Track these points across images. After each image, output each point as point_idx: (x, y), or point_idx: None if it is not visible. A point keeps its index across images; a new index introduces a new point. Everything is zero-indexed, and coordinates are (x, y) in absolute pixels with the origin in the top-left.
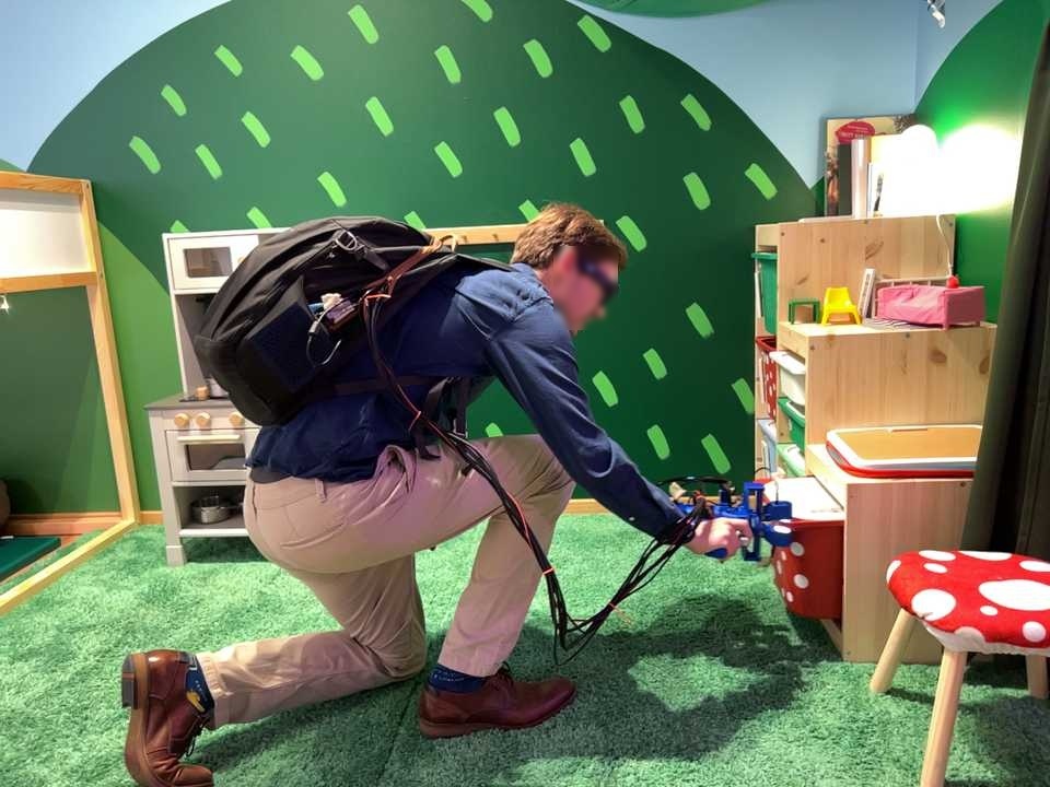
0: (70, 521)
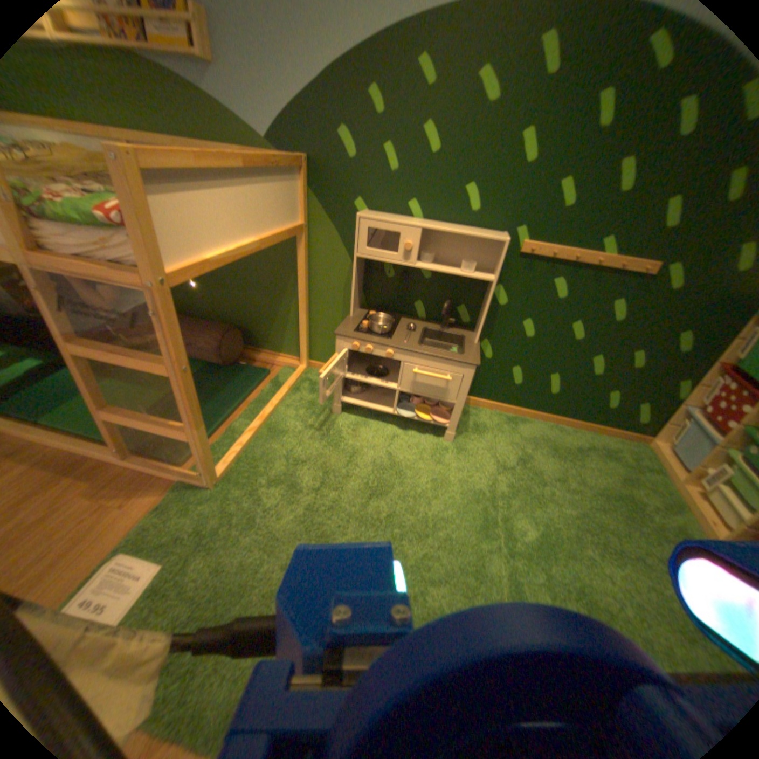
0: (275, 357)
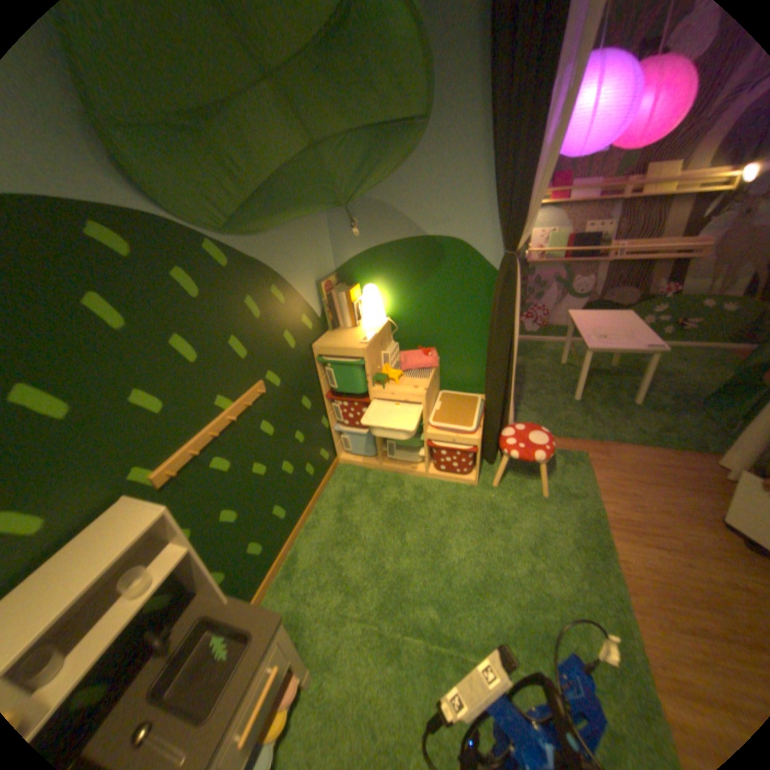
0: None
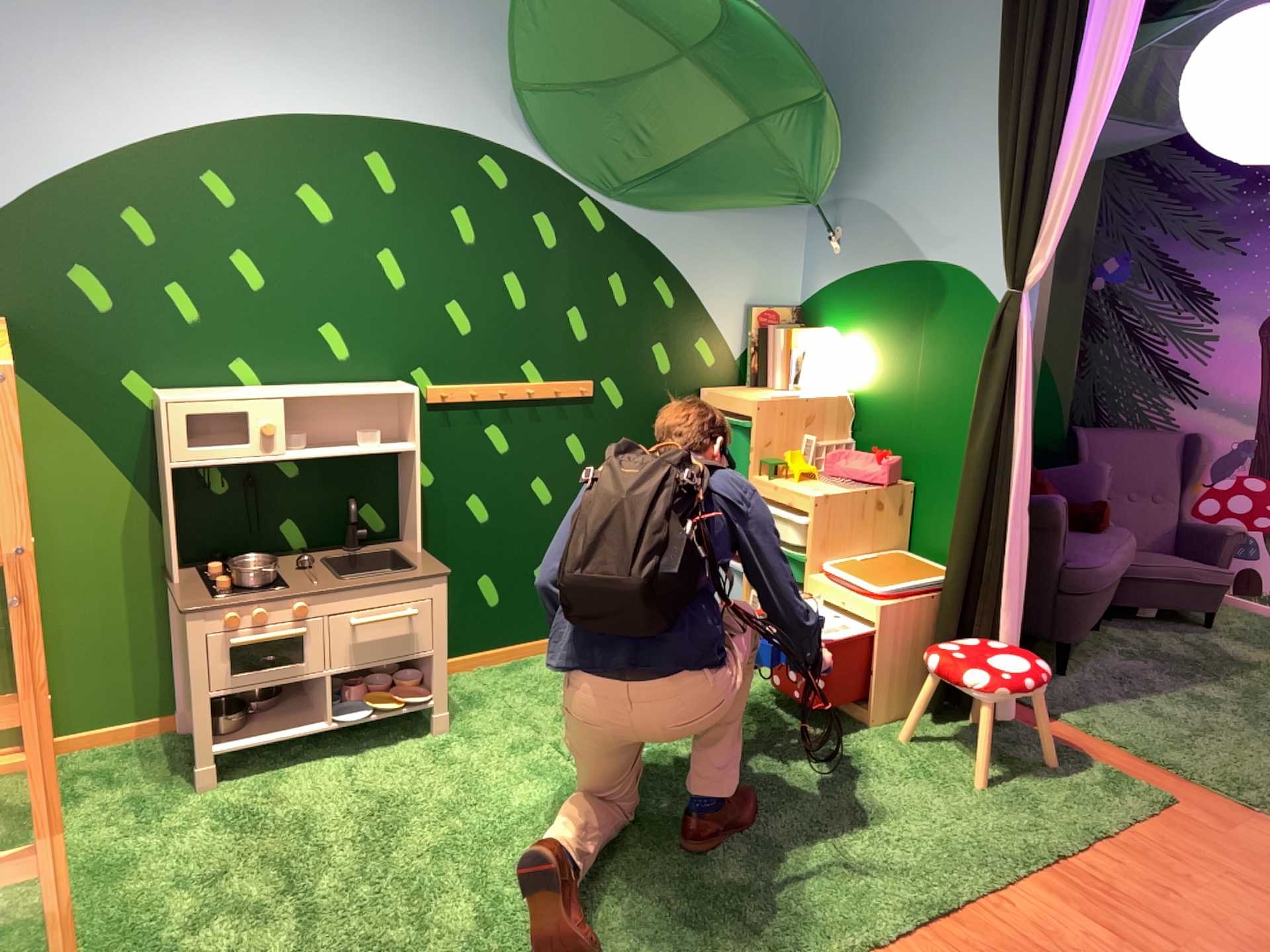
0: None
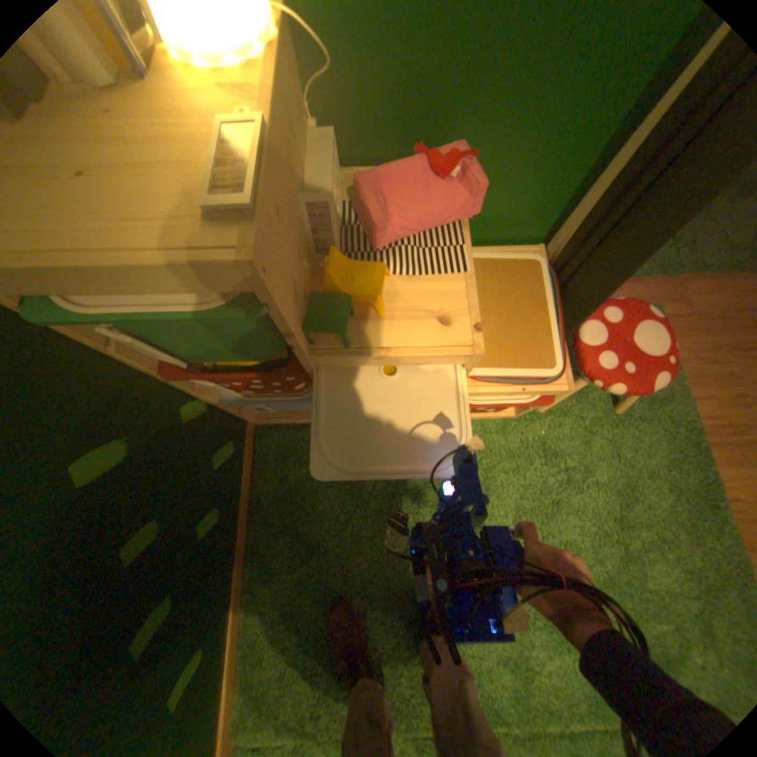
0: None
